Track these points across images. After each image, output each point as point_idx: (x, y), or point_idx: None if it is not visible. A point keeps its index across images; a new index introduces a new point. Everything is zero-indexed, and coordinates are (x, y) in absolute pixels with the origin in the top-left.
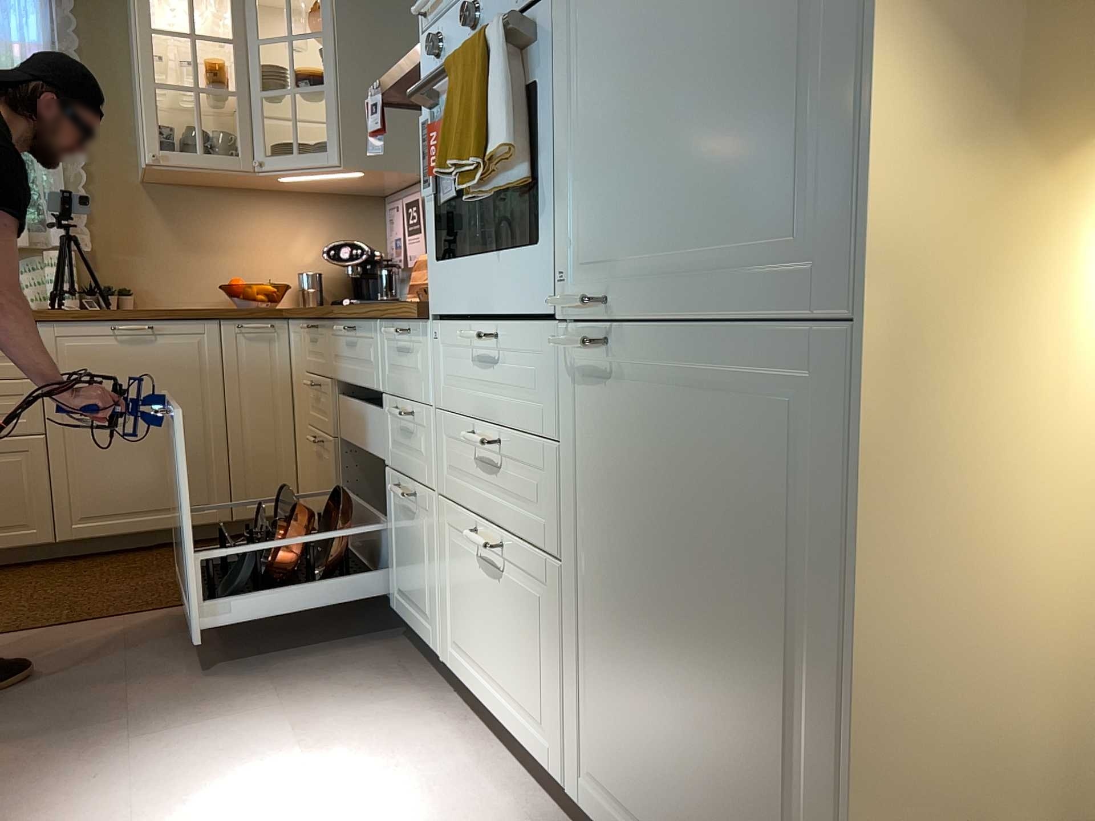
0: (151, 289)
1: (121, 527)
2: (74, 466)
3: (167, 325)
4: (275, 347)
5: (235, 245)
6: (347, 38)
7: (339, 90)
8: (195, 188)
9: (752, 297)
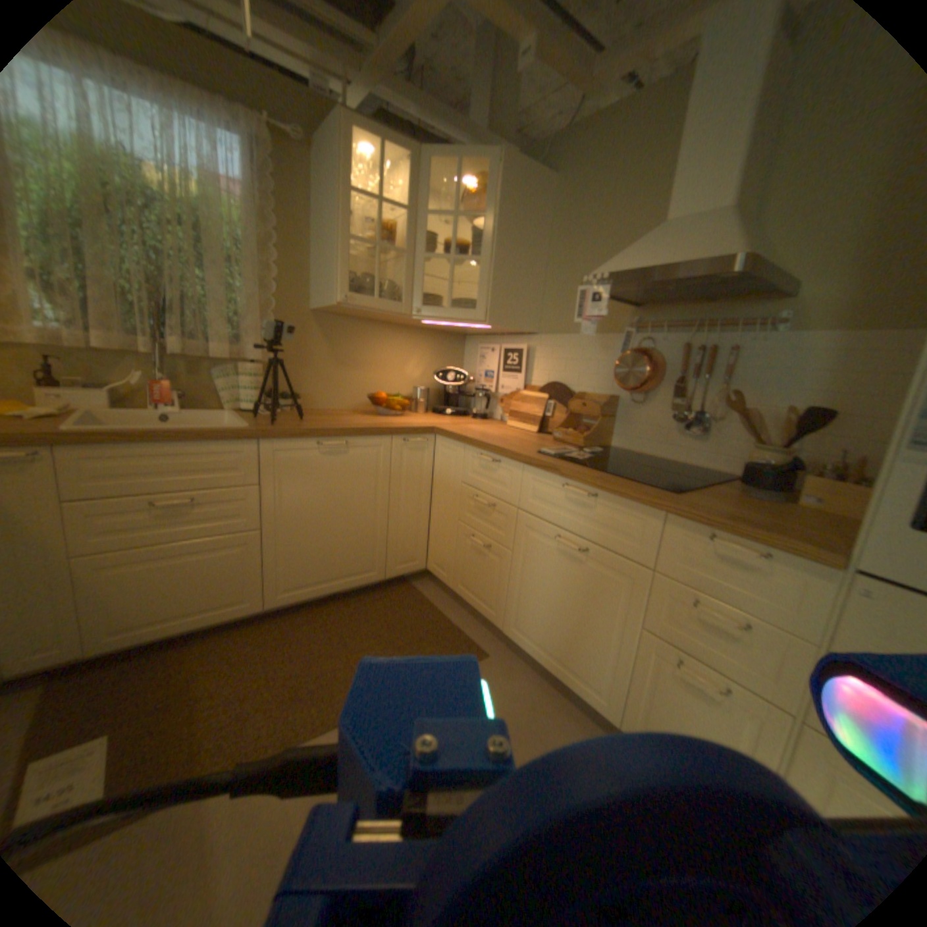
0: (310, 394)
1: (310, 593)
2: (280, 552)
3: (355, 440)
4: (423, 455)
5: (369, 363)
6: (501, 221)
7: (490, 262)
8: (346, 318)
9: None
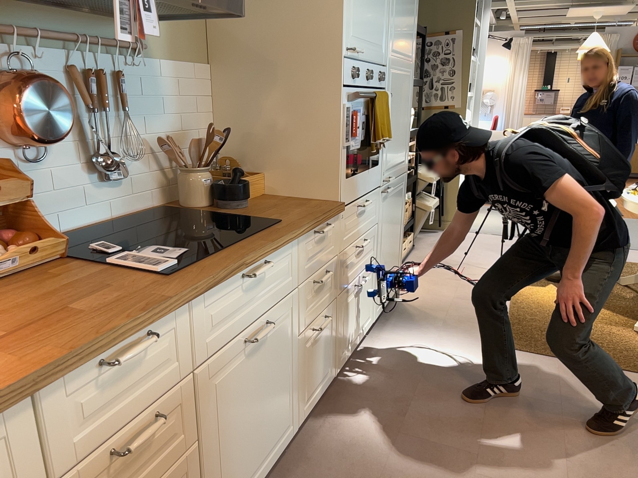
0: None
1: None
2: None
3: None
4: None
5: None
6: None
7: None
8: None
9: (400, 170)
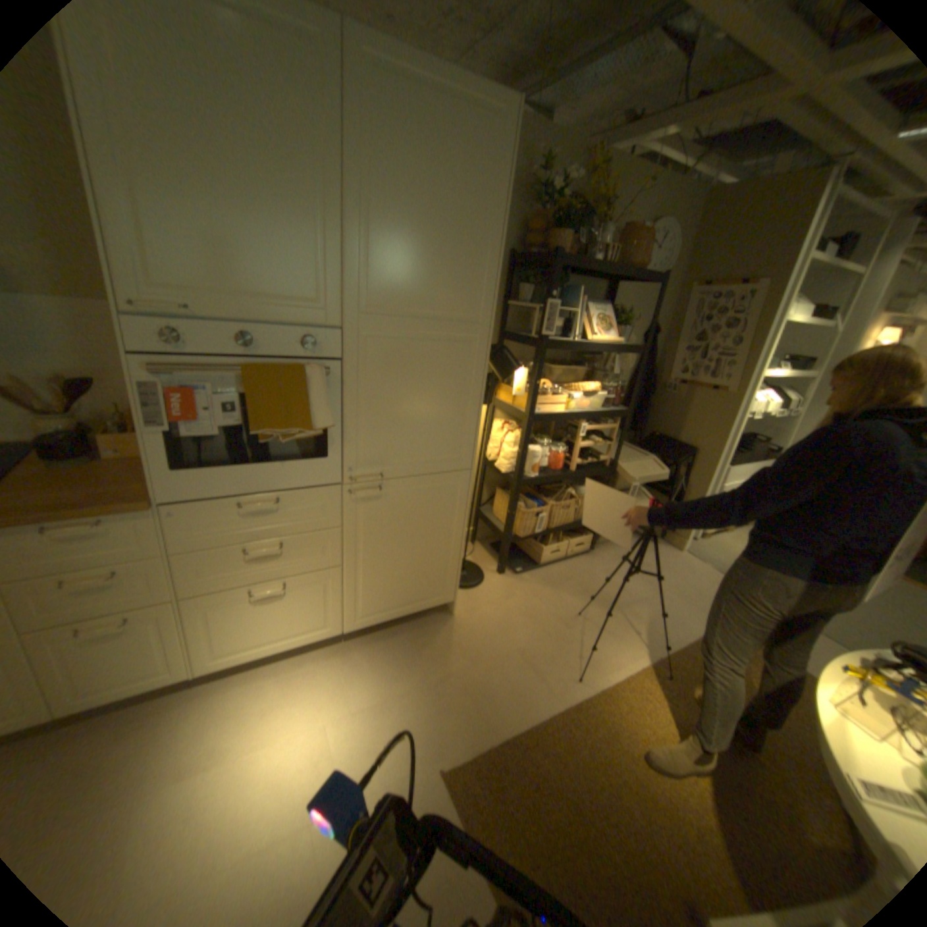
0: None
1: None
2: None
3: None
4: None
5: None
6: None
7: None
8: None
9: (438, 467)
